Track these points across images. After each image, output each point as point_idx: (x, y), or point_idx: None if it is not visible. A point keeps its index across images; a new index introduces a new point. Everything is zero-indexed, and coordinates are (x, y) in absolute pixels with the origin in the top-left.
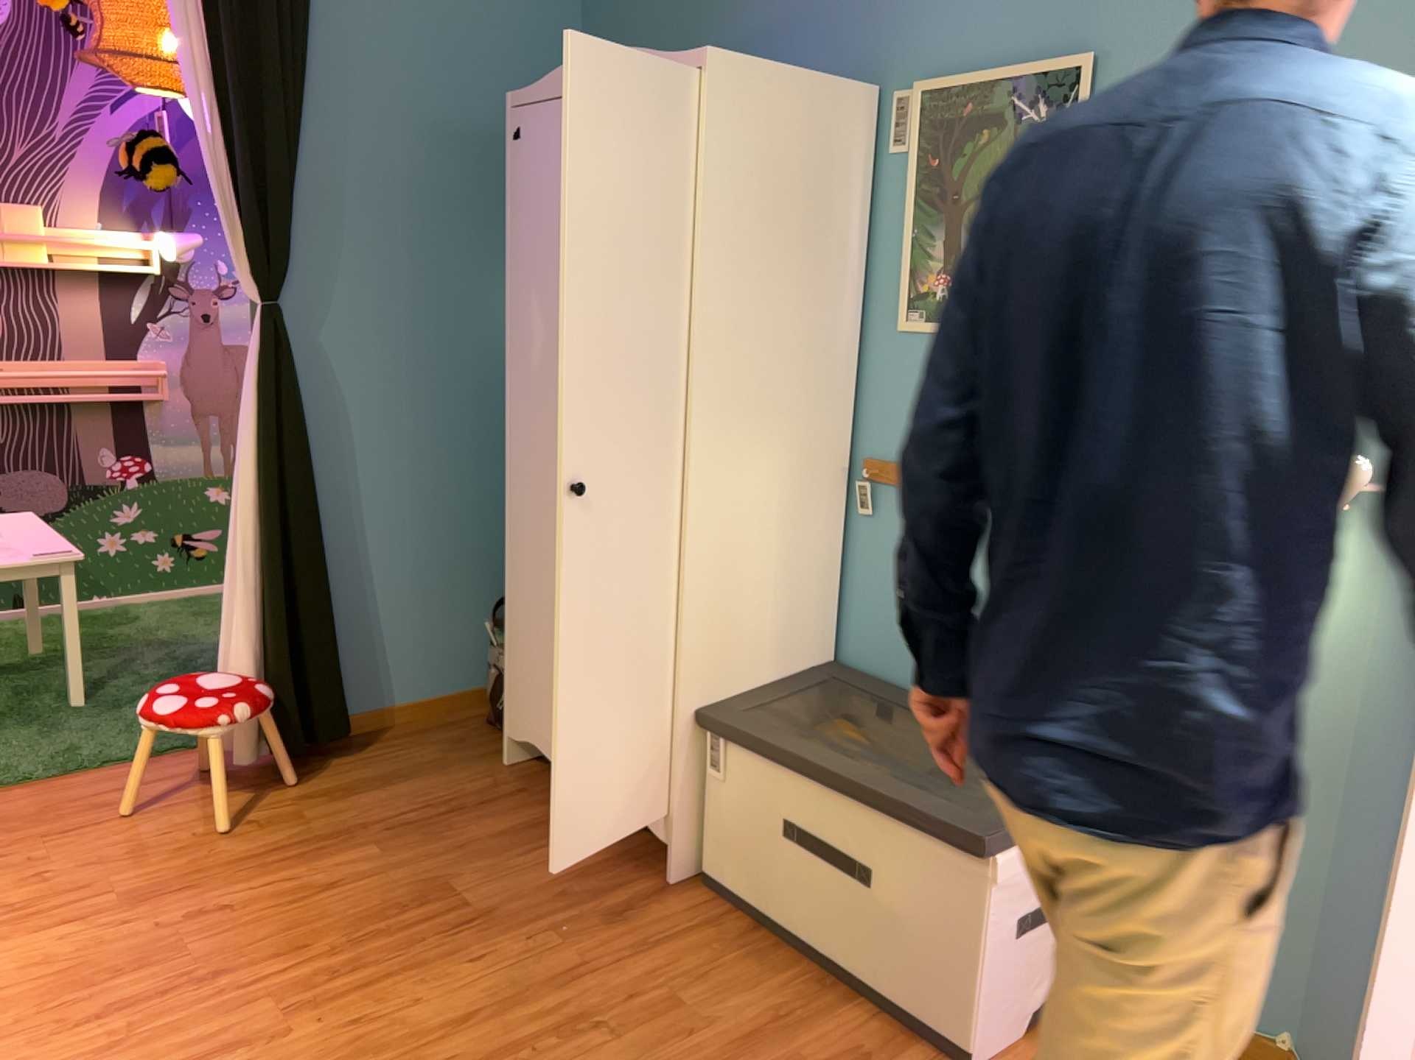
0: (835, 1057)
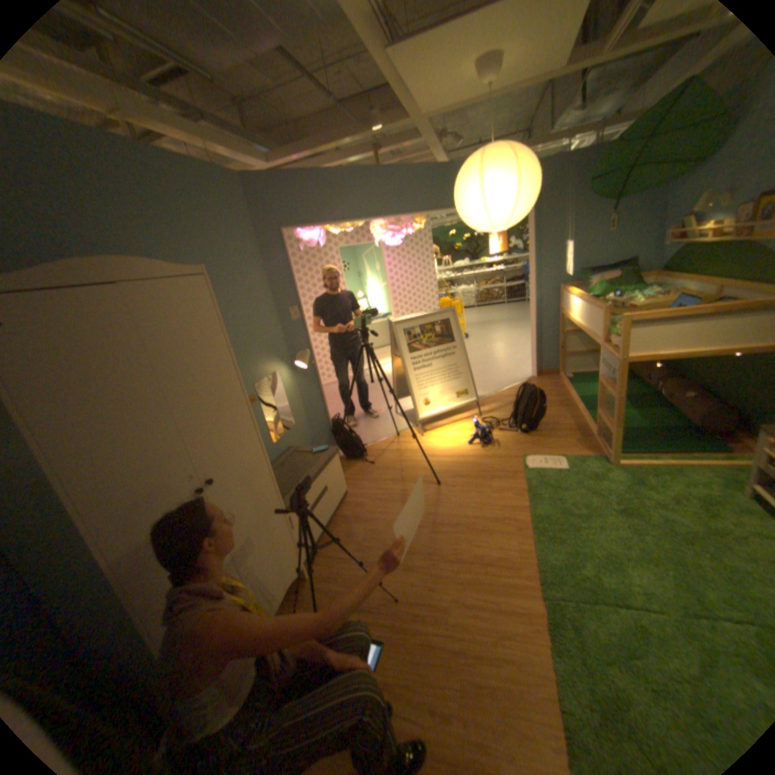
0: (358, 509)
